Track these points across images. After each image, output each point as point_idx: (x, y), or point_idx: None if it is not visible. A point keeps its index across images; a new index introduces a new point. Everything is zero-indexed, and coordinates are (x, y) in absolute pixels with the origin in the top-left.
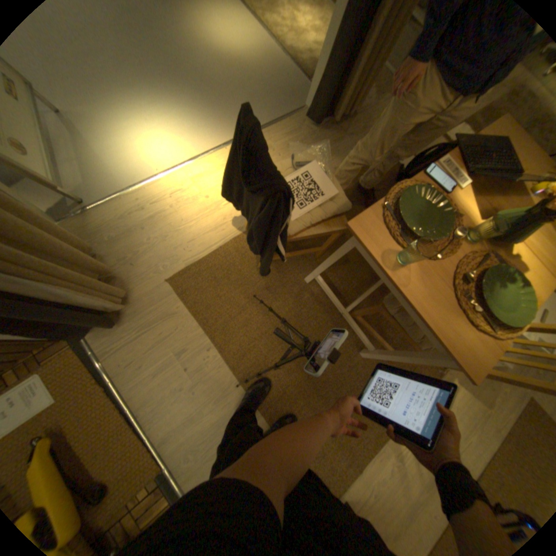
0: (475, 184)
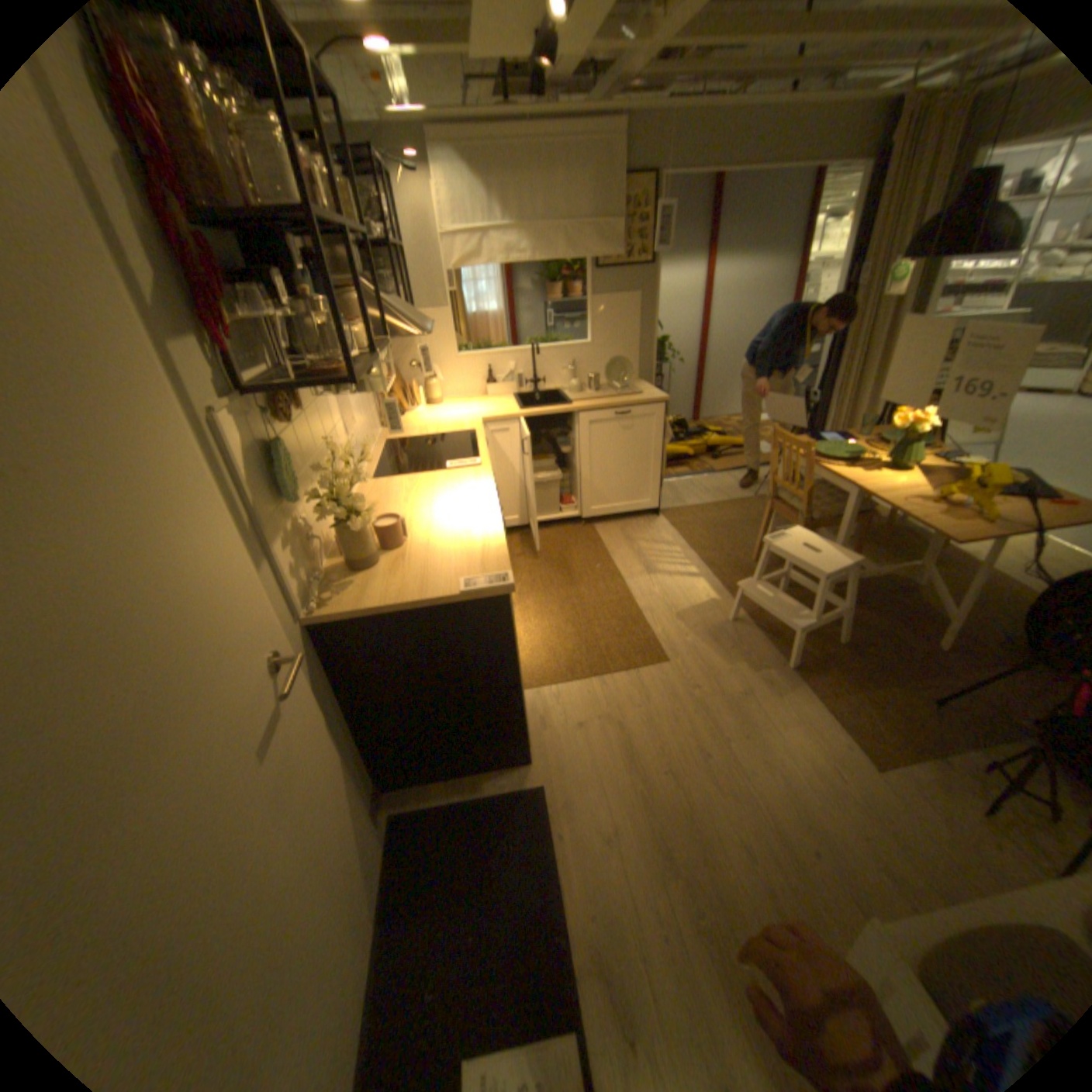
0: (962, 468)
